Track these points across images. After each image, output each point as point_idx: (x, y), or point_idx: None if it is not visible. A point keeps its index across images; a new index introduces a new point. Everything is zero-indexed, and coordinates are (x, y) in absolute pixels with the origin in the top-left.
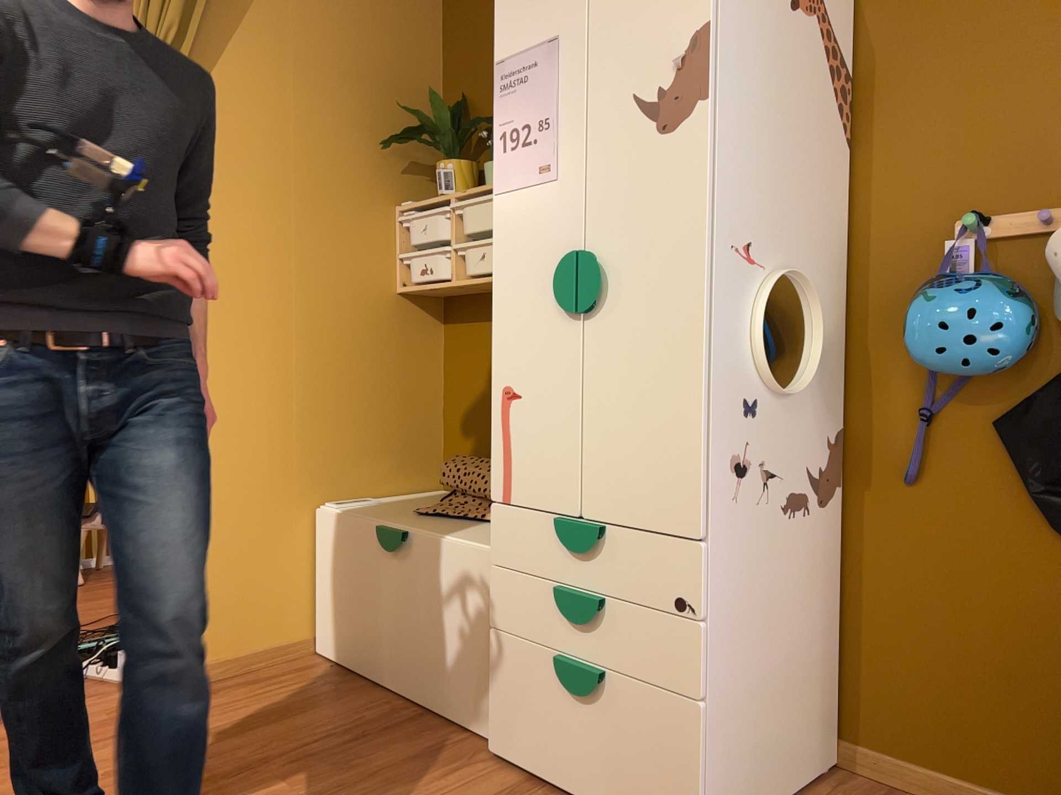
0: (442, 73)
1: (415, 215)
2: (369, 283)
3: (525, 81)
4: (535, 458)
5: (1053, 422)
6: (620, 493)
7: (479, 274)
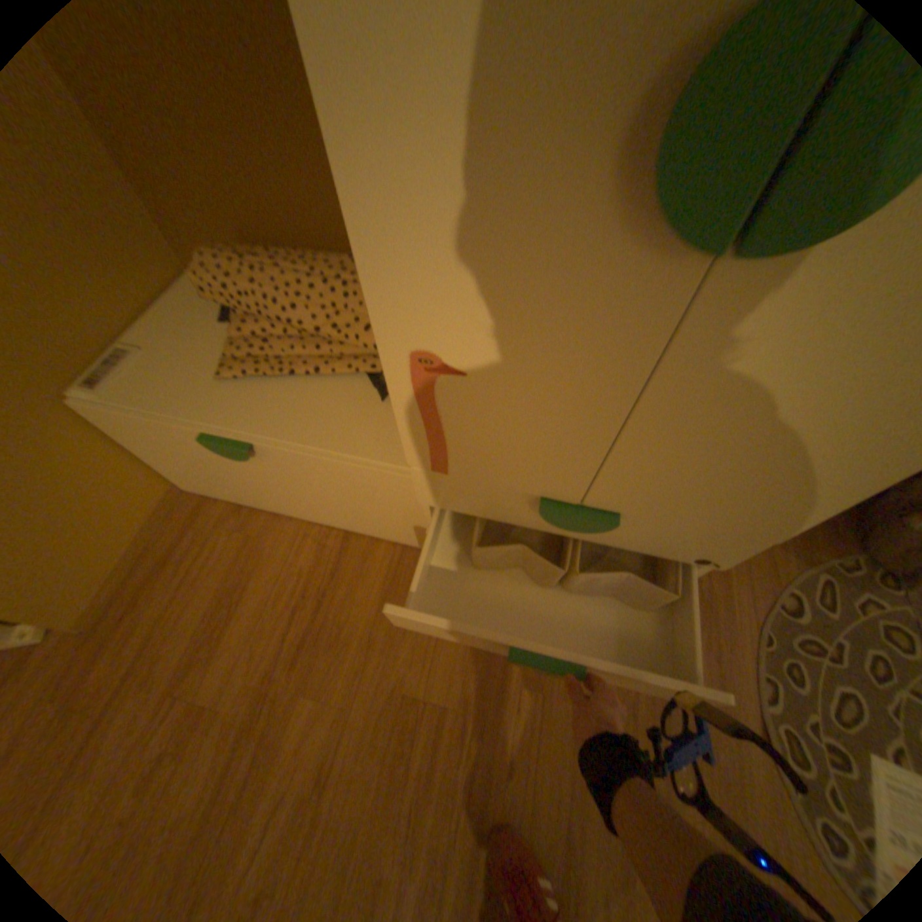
0: None
1: None
2: None
3: None
4: (498, 447)
5: None
6: (662, 499)
7: None
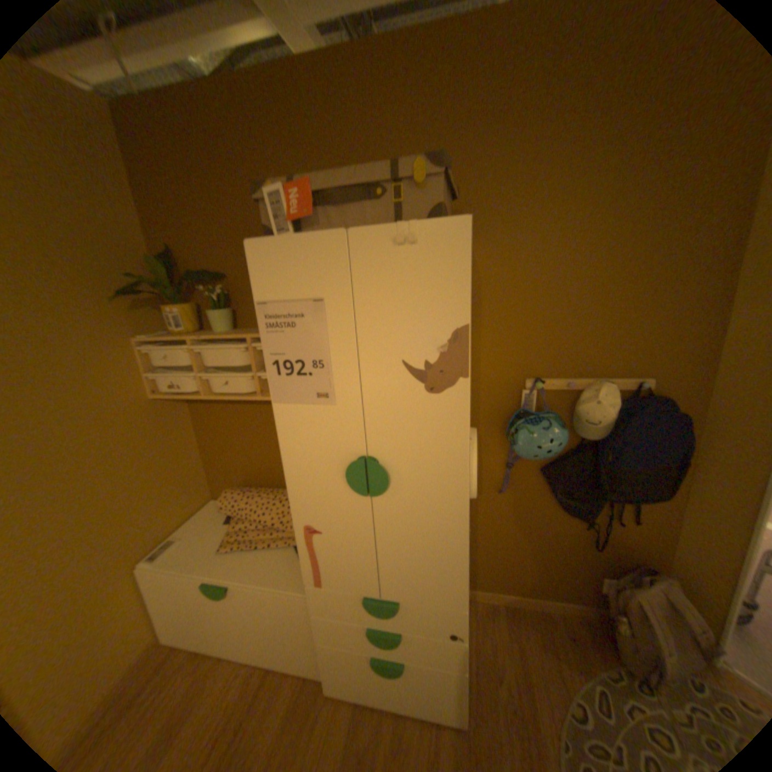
0: (138, 221)
1: (148, 340)
2: (125, 402)
3: (291, 325)
4: (338, 567)
5: (570, 474)
6: (408, 589)
7: (226, 395)
